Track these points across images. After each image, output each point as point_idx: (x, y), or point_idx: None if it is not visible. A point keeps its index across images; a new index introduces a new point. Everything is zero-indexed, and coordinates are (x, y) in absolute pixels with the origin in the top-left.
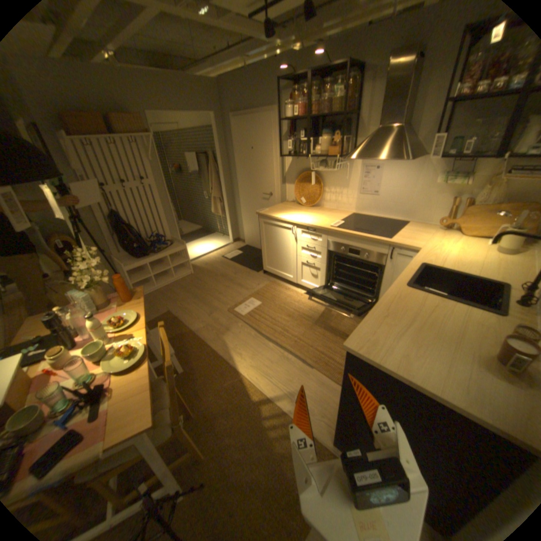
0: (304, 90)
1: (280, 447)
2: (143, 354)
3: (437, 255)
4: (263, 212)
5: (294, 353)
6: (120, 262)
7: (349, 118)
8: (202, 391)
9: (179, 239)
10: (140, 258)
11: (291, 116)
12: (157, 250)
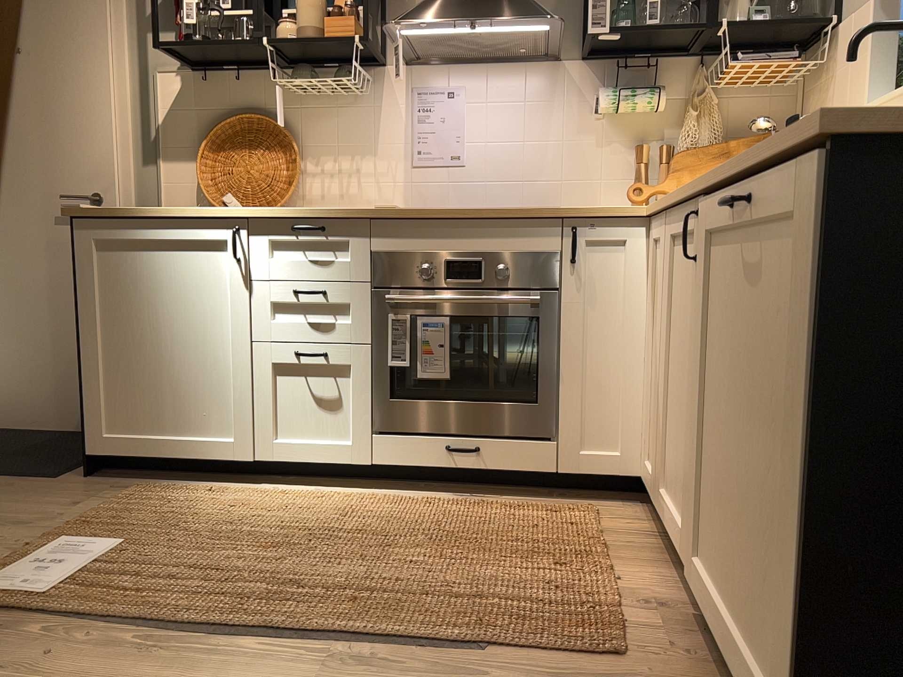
0: None
1: None
2: None
3: None
4: (97, 208)
5: (380, 638)
6: None
7: None
8: None
9: None
10: None
11: None
12: None
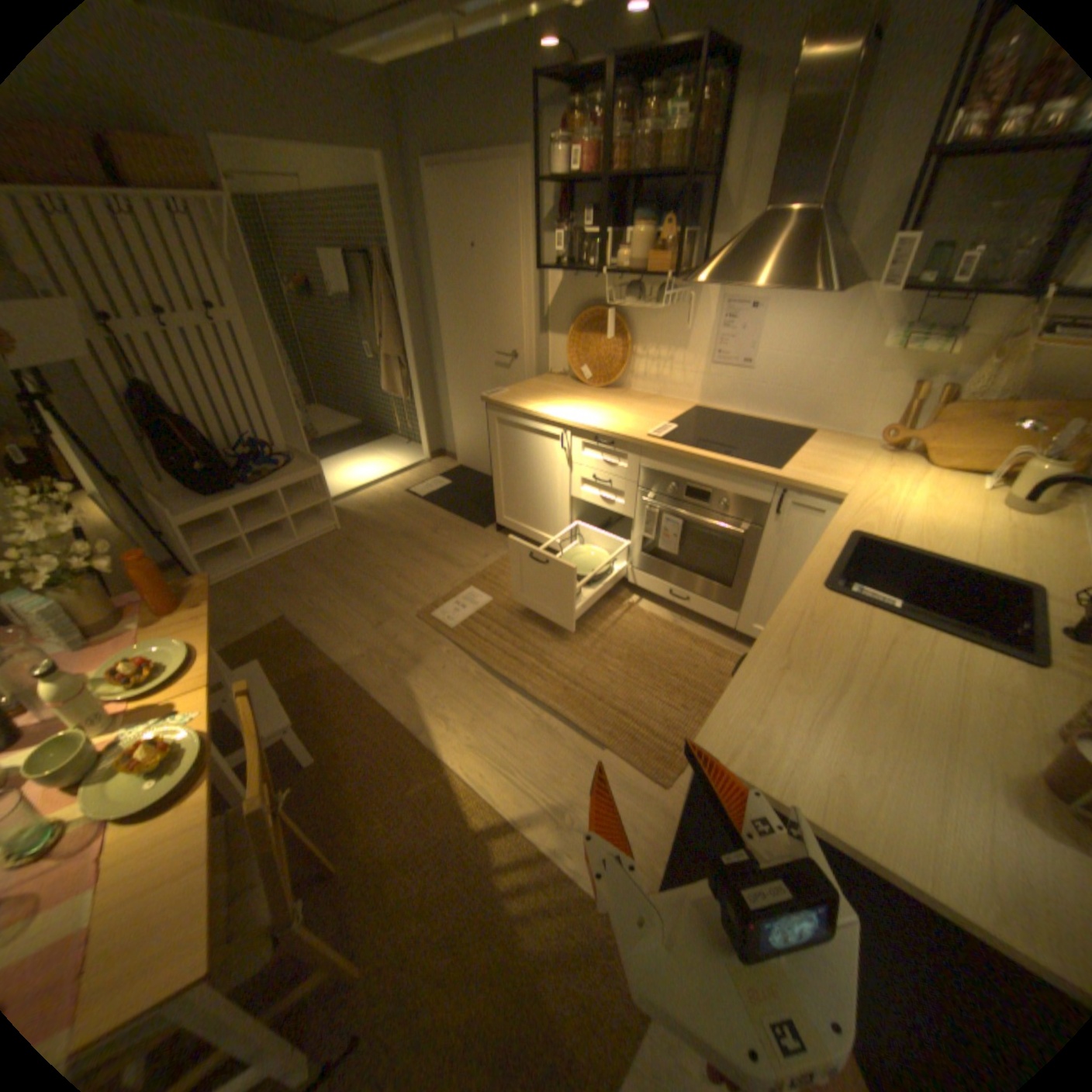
0: (596, 109)
1: (533, 936)
2: (200, 760)
3: (881, 512)
4: (498, 397)
5: (563, 714)
6: (164, 504)
7: (698, 186)
8: (360, 806)
9: (307, 452)
10: (214, 495)
11: (564, 172)
12: (253, 477)
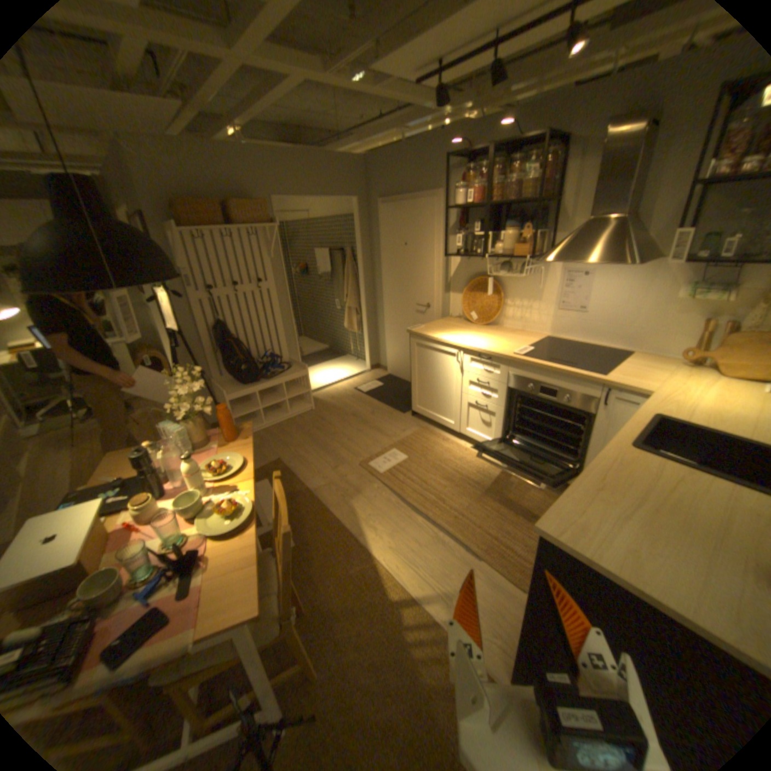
0: (482, 169)
1: (429, 676)
2: (251, 514)
3: (680, 404)
4: (417, 331)
5: (453, 535)
6: (222, 388)
7: (545, 206)
8: (320, 577)
9: (301, 362)
10: (249, 385)
11: (462, 202)
12: (270, 375)
